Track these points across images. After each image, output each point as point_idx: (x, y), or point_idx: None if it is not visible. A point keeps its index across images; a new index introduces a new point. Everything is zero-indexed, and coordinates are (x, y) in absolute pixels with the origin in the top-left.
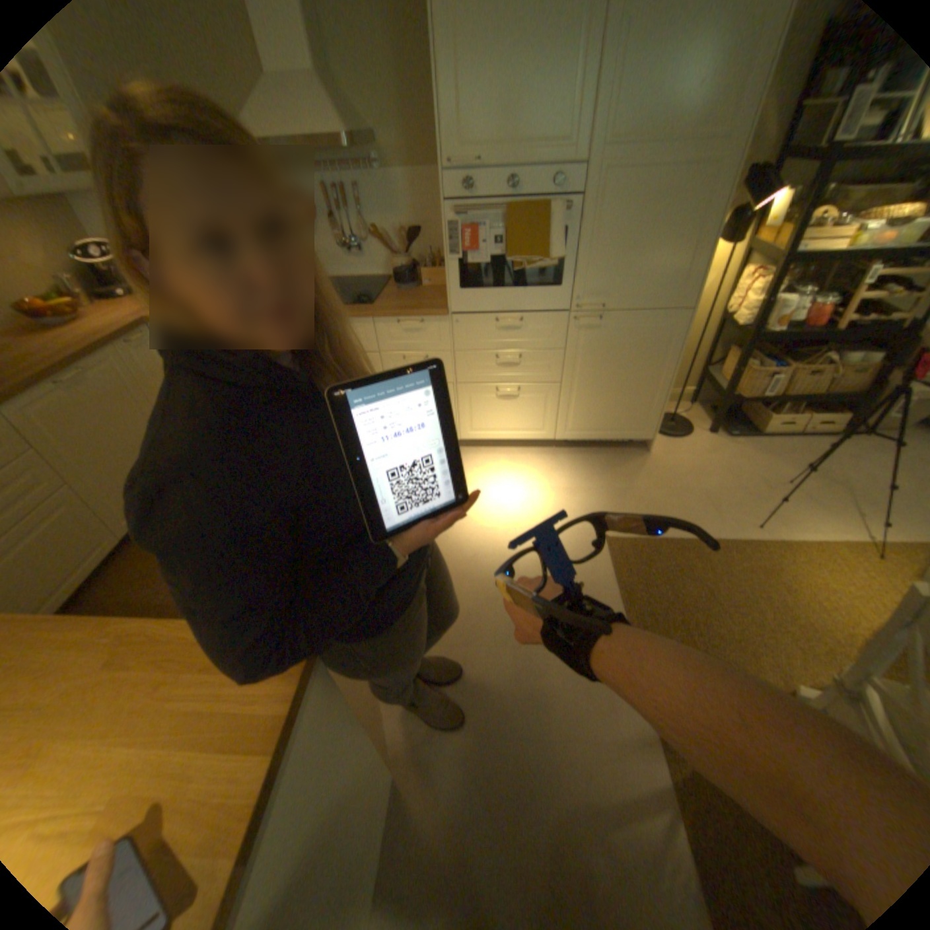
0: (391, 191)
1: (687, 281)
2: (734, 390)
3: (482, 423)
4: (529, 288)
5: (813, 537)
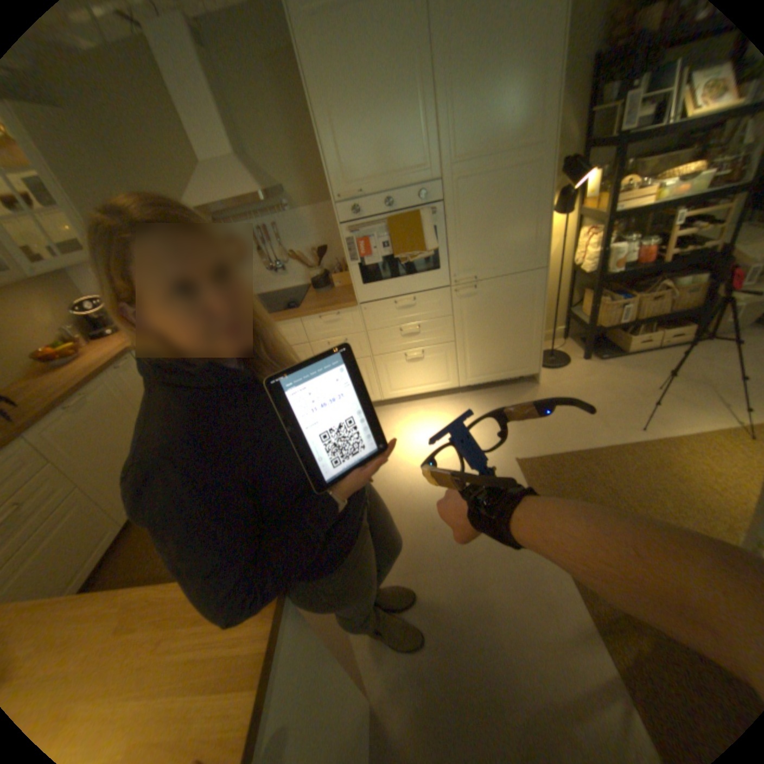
0: (300, 224)
1: (536, 248)
2: (595, 323)
3: (398, 383)
4: (415, 275)
5: (690, 430)
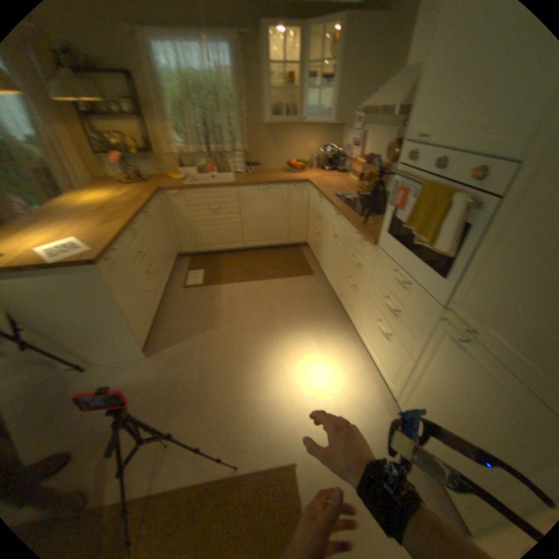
0: None
1: None
2: None
3: (368, 337)
4: (423, 265)
5: None
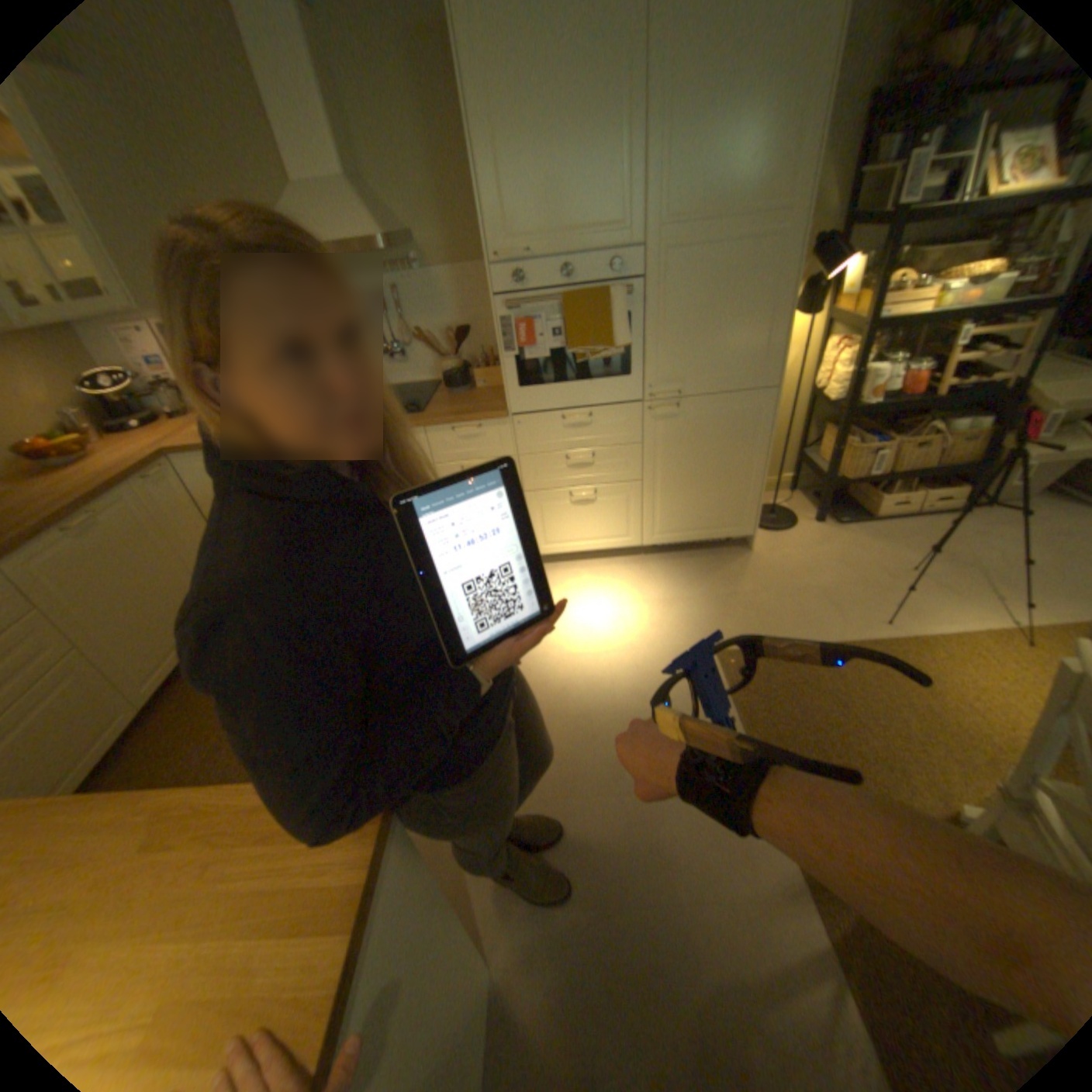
0: (433, 291)
1: (767, 358)
2: (836, 472)
3: (557, 534)
4: (595, 381)
5: (950, 628)
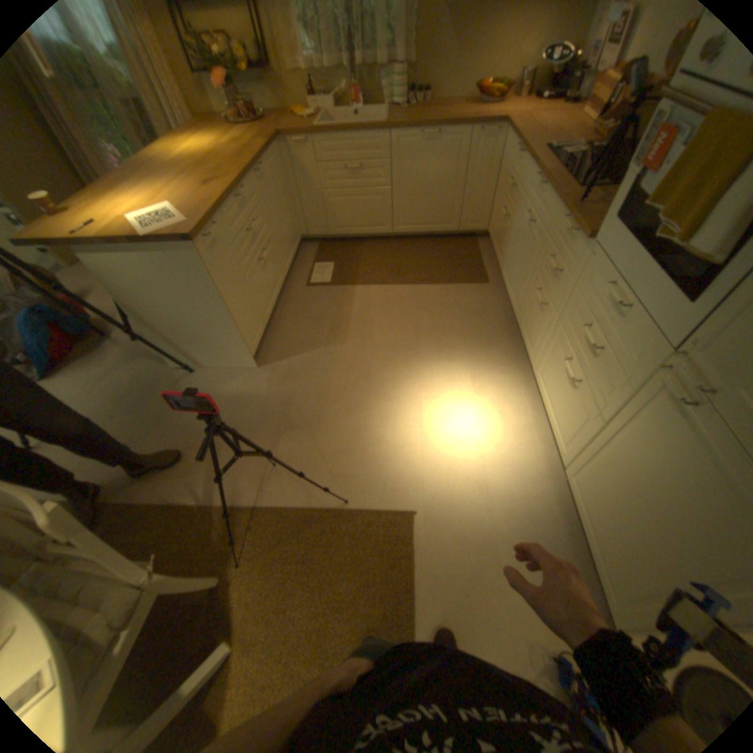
0: None
1: None
2: None
3: (545, 379)
4: (661, 276)
5: None
